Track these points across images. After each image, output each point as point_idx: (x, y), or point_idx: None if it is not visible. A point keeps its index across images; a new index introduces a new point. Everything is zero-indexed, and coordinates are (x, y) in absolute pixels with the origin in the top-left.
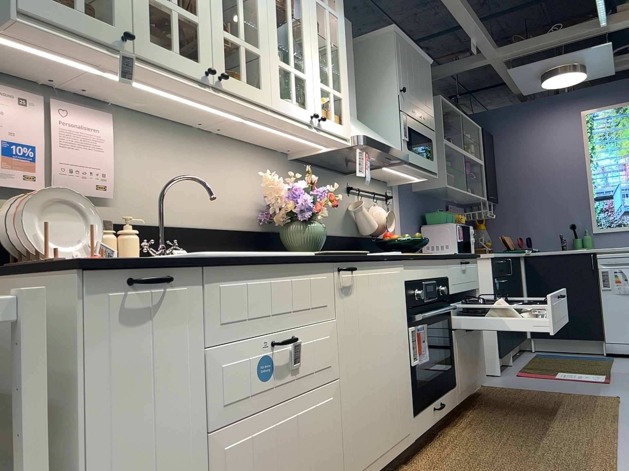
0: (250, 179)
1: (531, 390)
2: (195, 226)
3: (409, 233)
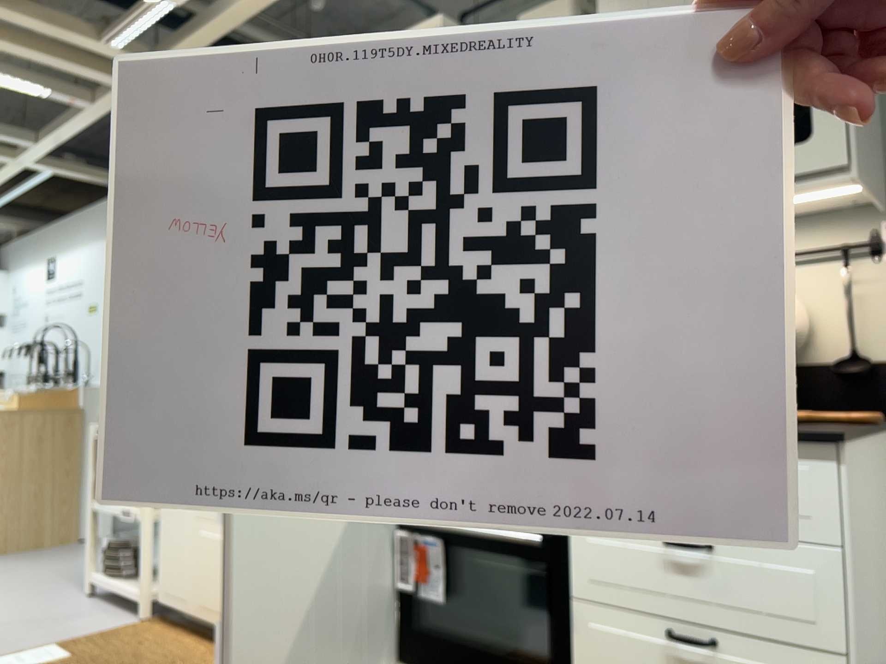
0: None
1: None
2: None
3: None
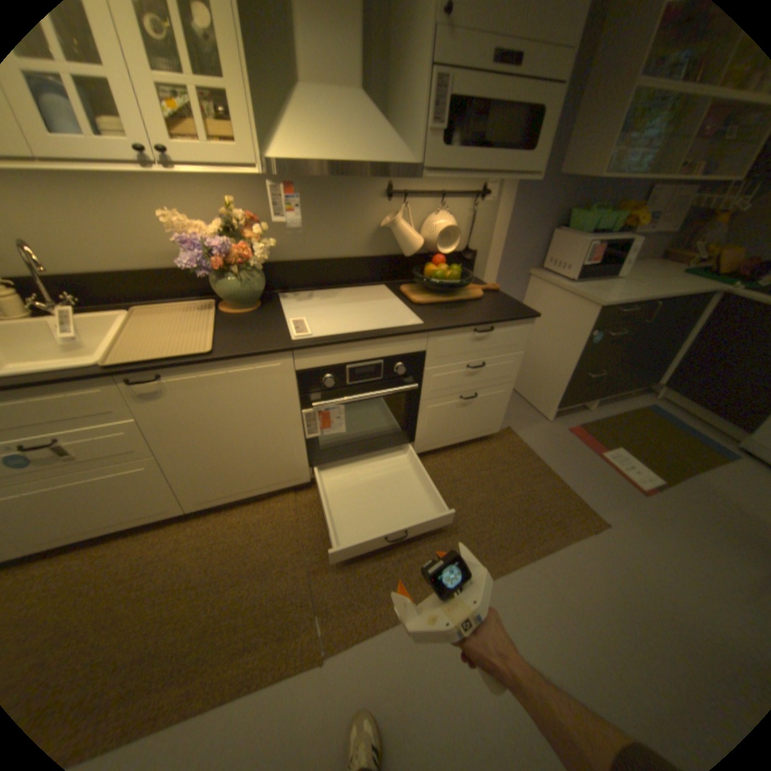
0: (185, 206)
1: (541, 460)
2: (113, 269)
3: (523, 239)
